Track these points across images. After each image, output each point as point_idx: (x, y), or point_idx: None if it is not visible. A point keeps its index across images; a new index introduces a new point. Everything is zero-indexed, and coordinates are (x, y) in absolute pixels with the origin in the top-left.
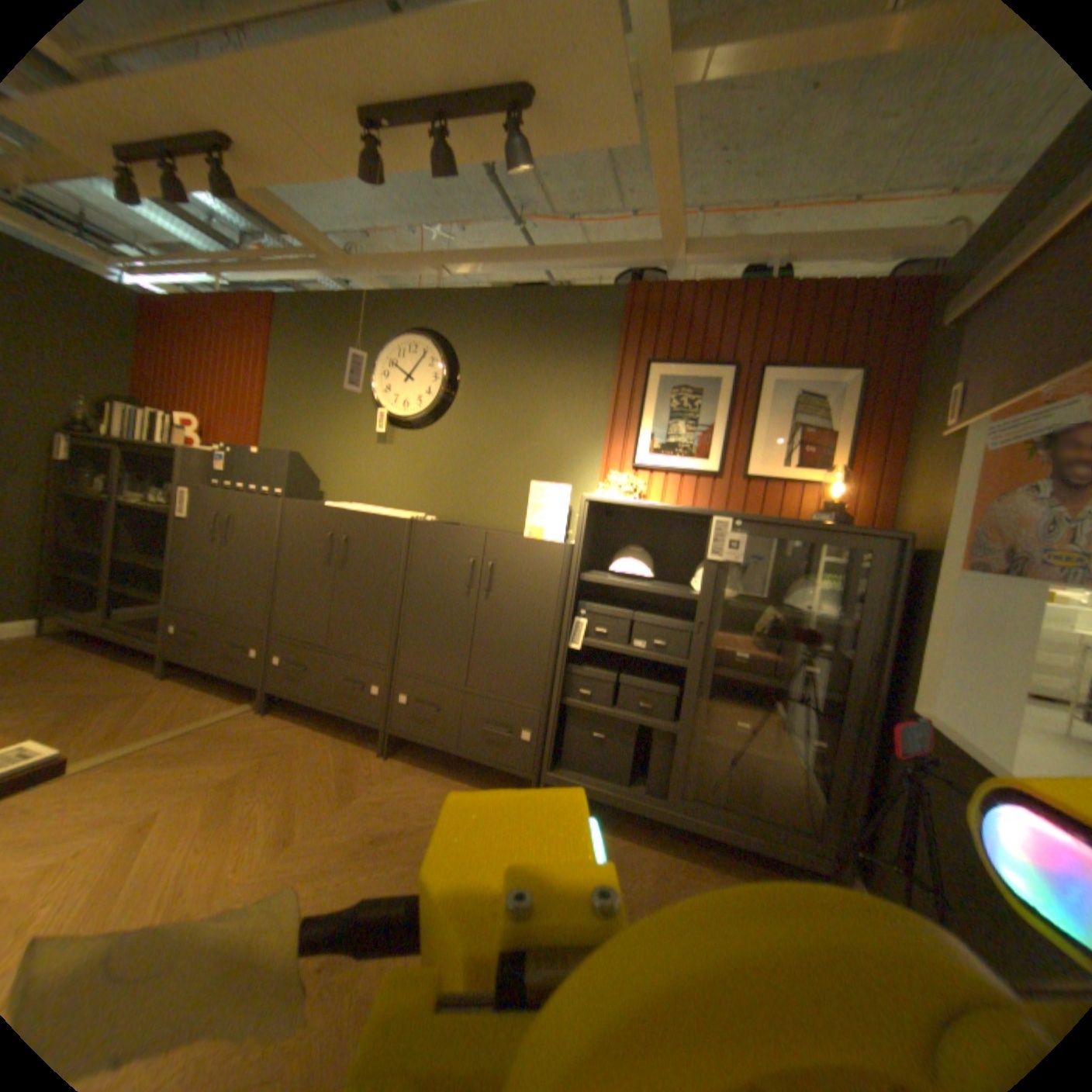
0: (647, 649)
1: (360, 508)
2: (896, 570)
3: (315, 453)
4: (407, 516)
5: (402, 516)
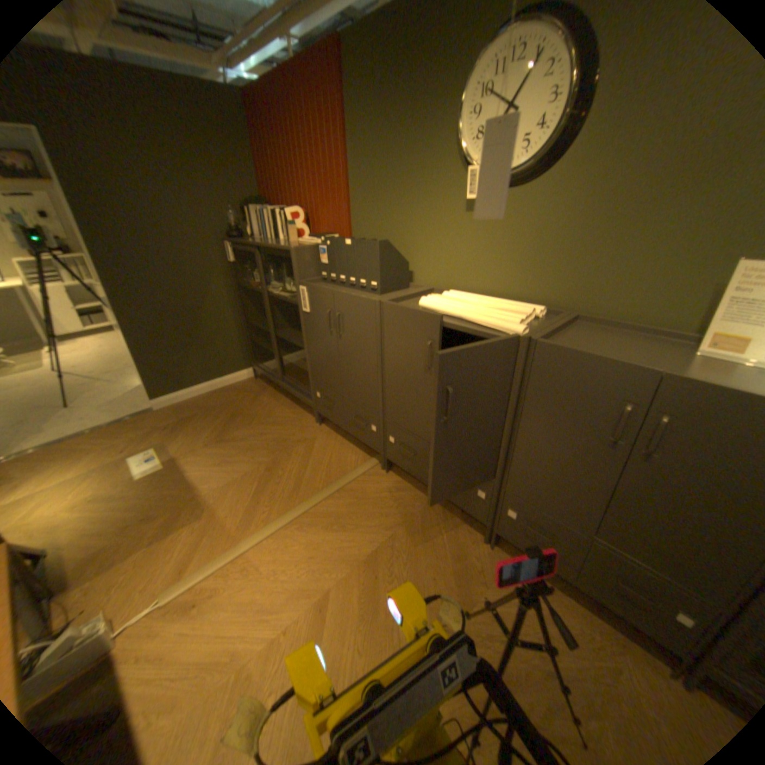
0: None
1: (458, 314)
2: None
3: (400, 233)
4: (518, 330)
5: (513, 333)
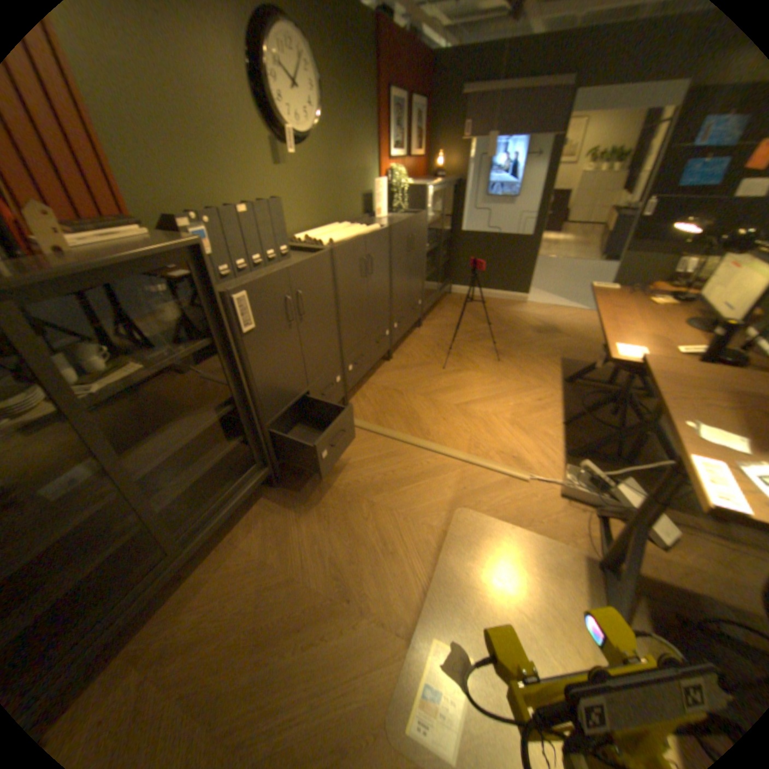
0: (429, 248)
1: (357, 234)
2: (449, 190)
3: (218, 194)
4: (379, 227)
5: (384, 228)
